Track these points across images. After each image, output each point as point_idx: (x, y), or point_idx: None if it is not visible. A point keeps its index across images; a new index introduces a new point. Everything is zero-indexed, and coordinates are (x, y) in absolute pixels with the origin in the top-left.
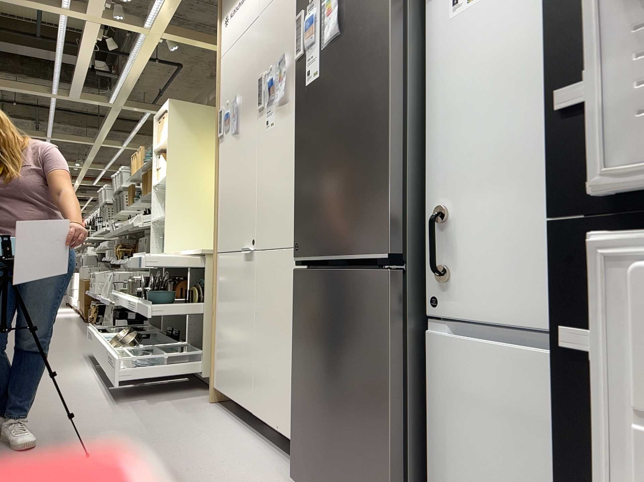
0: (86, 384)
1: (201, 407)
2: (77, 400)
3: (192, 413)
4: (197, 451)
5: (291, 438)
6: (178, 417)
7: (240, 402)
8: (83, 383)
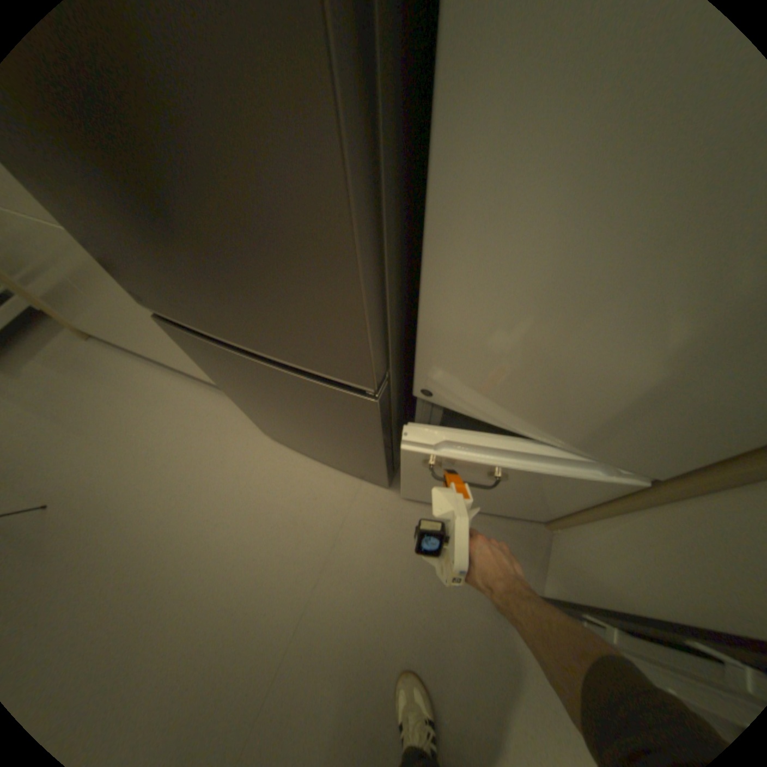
0: None
1: (80, 352)
2: None
3: (81, 368)
4: (145, 429)
5: None
6: (73, 385)
7: (134, 351)
8: None
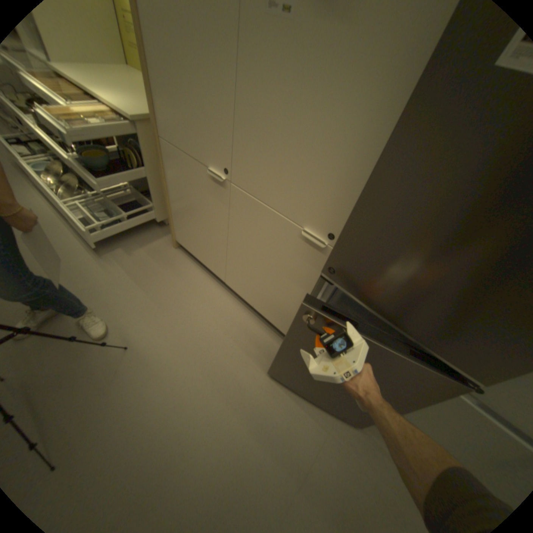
0: (51, 223)
1: (171, 254)
2: (60, 255)
3: (170, 264)
4: (200, 320)
5: (268, 317)
6: (162, 273)
7: (210, 268)
8: (46, 221)
